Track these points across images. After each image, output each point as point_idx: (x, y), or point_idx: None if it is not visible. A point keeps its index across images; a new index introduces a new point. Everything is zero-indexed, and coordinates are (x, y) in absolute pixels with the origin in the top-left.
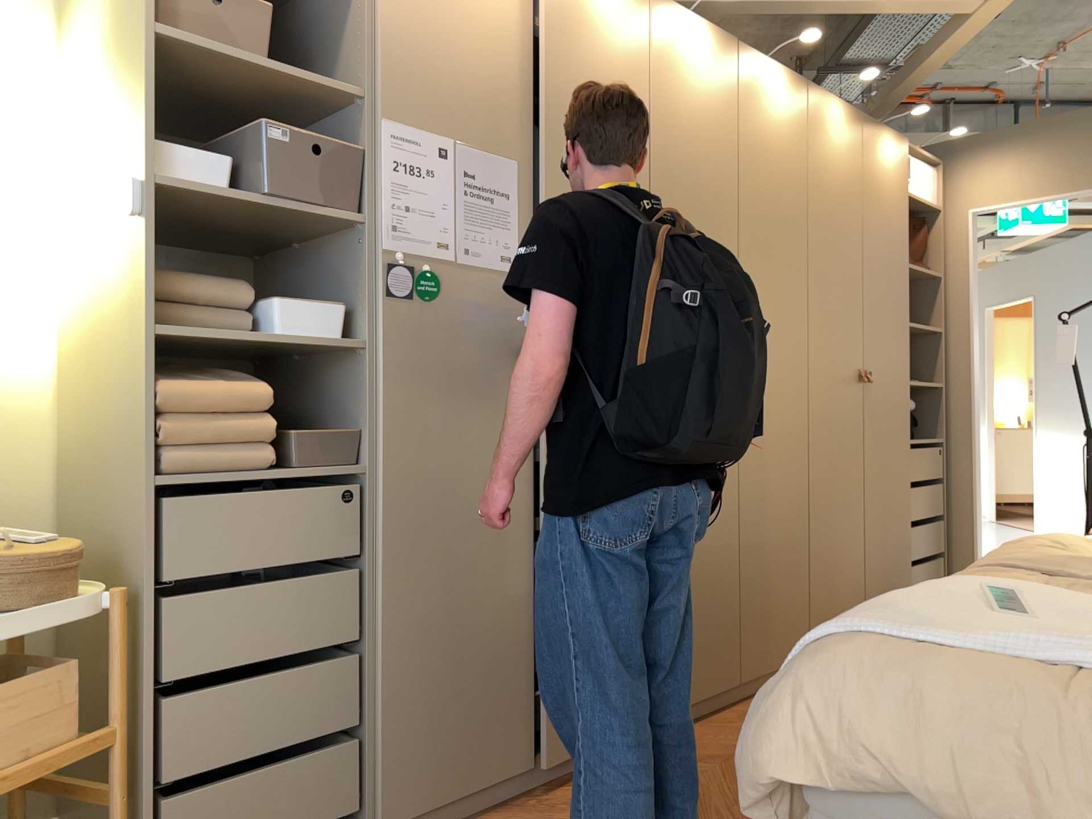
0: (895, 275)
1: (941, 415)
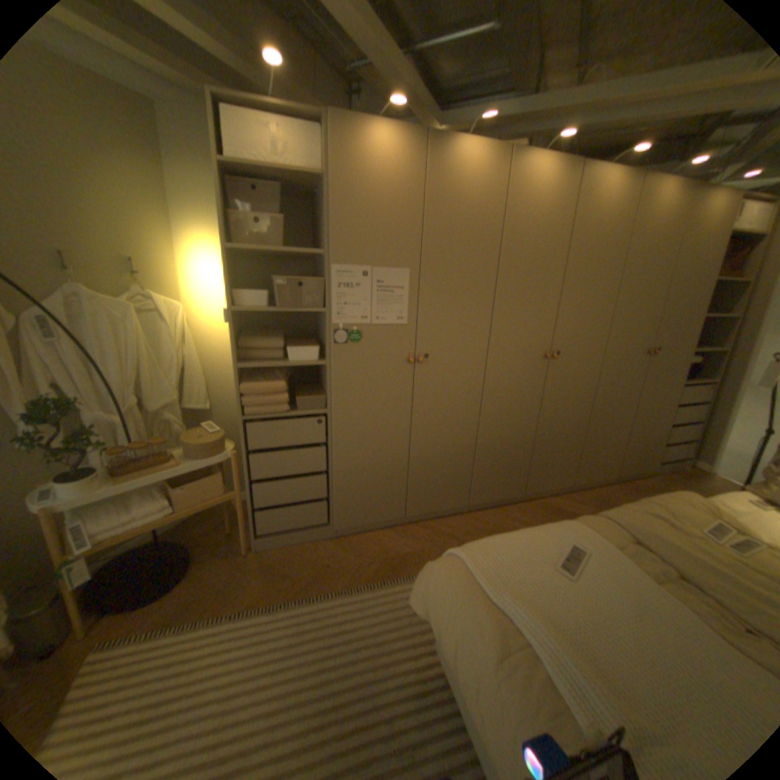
0: (699, 289)
1: (721, 368)
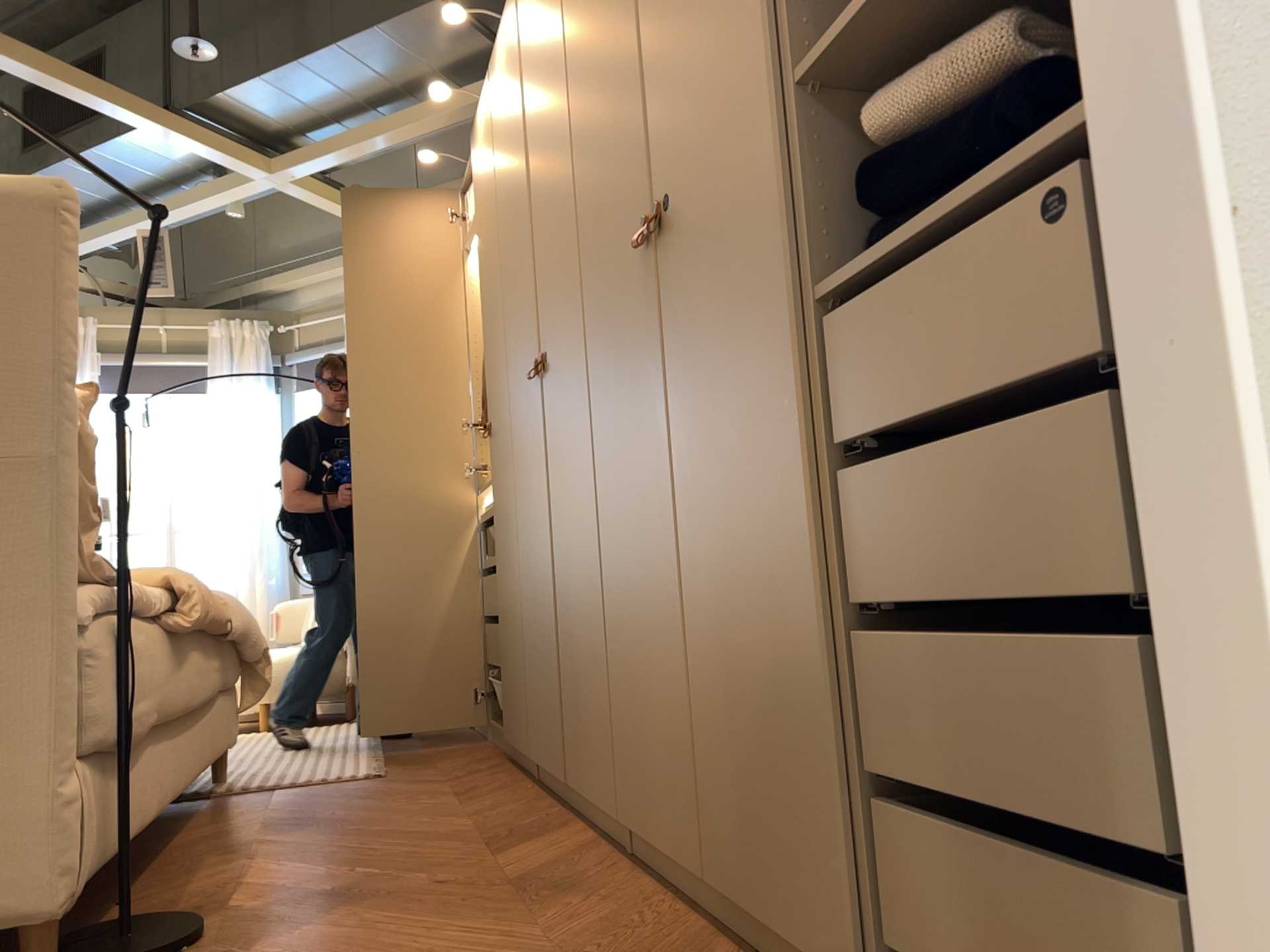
0: None
1: None
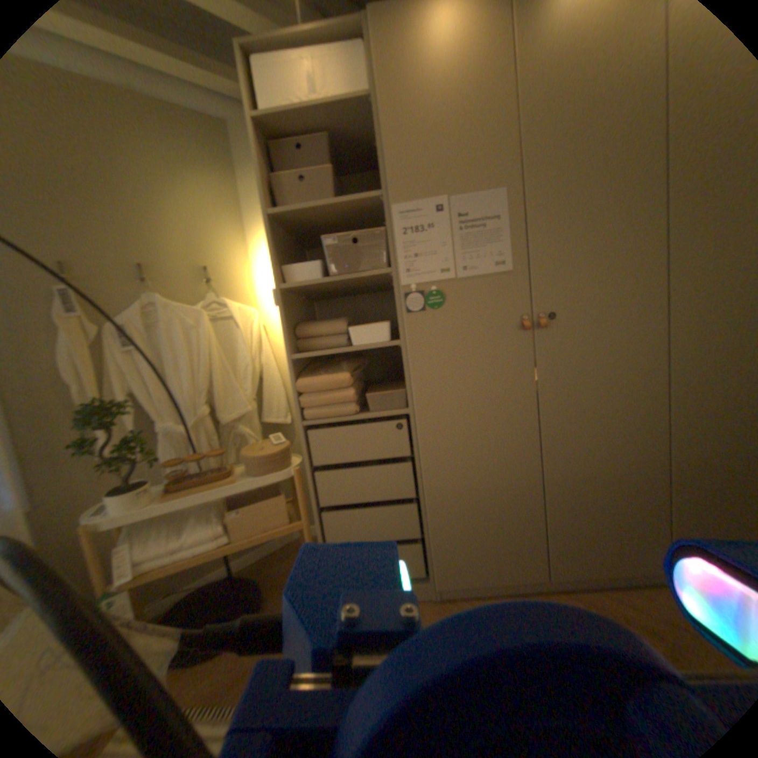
0: None
1: None
